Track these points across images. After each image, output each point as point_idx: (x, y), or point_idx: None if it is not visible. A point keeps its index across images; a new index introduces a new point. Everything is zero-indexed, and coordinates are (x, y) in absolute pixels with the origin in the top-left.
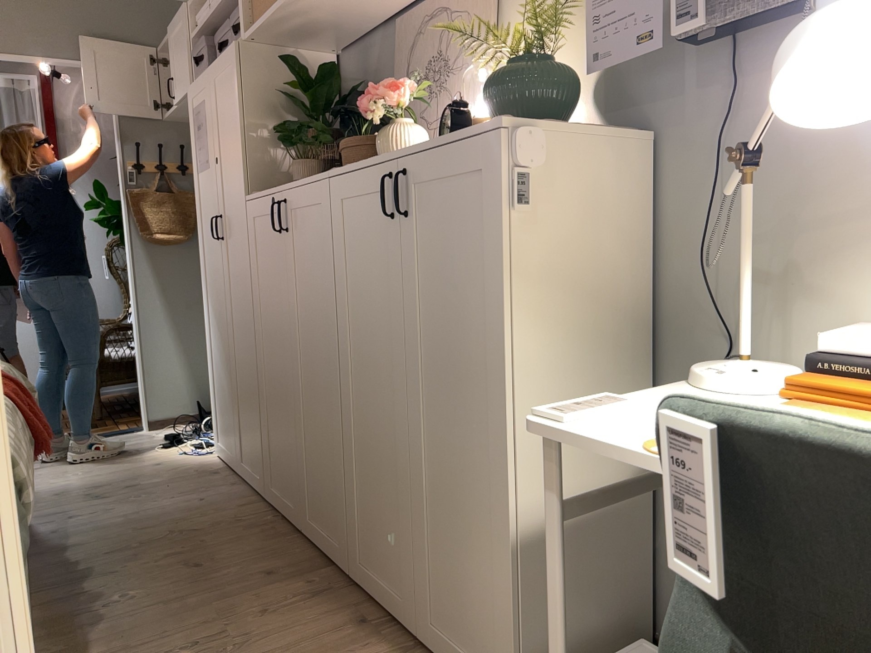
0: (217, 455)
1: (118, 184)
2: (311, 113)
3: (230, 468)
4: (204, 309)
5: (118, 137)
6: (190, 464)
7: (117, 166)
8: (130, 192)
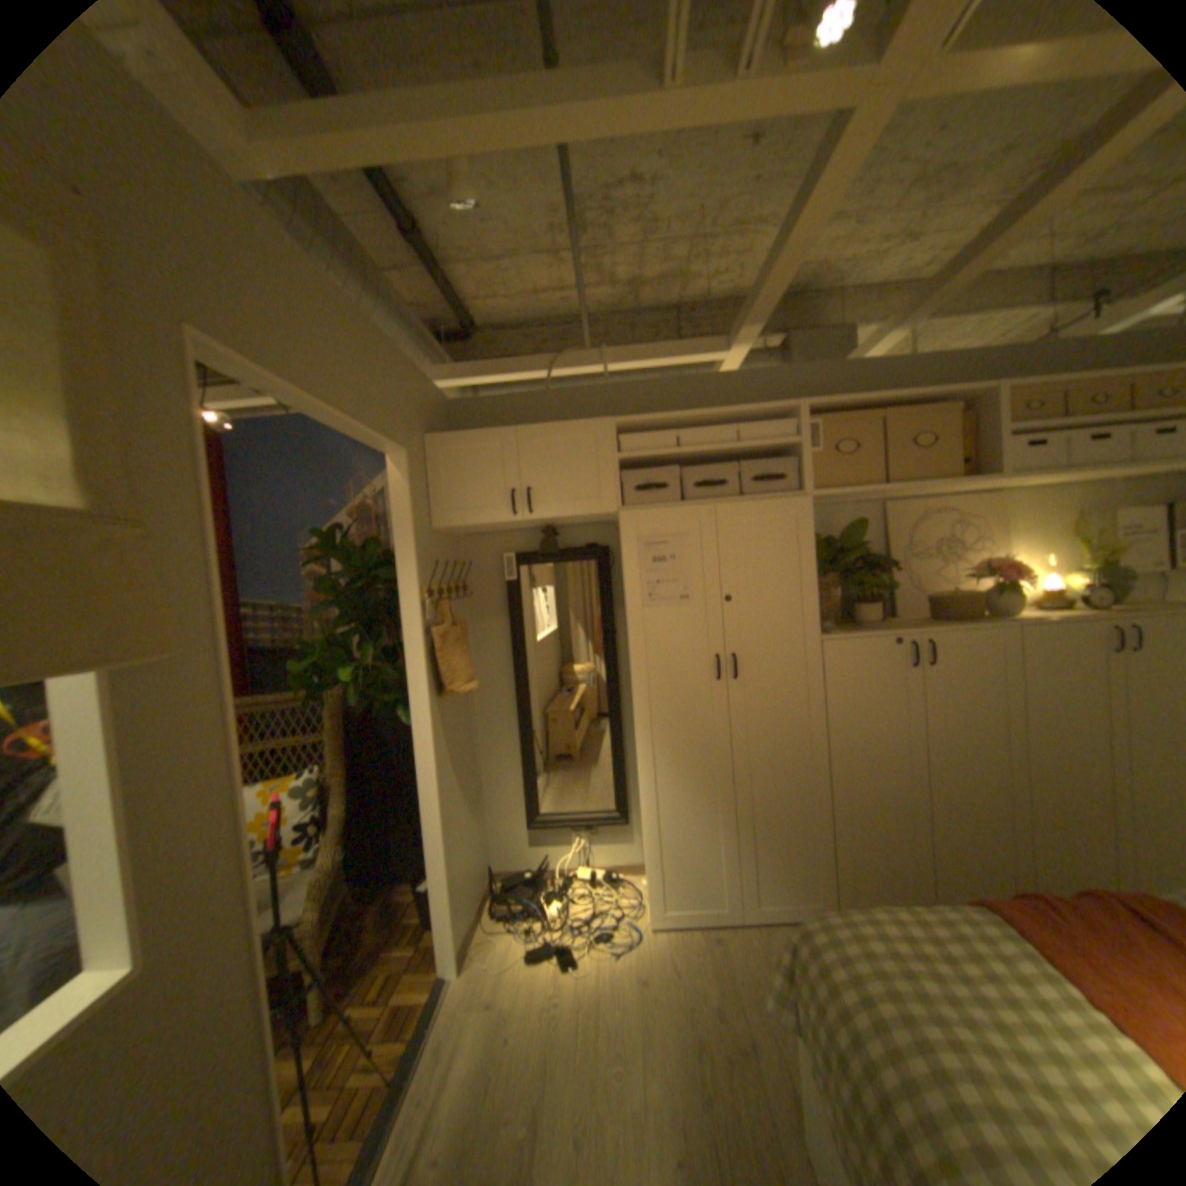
0: (658, 933)
1: (404, 620)
2: (841, 563)
3: (707, 930)
4: (644, 763)
5: (414, 554)
6: (670, 958)
7: (401, 594)
8: (440, 632)
